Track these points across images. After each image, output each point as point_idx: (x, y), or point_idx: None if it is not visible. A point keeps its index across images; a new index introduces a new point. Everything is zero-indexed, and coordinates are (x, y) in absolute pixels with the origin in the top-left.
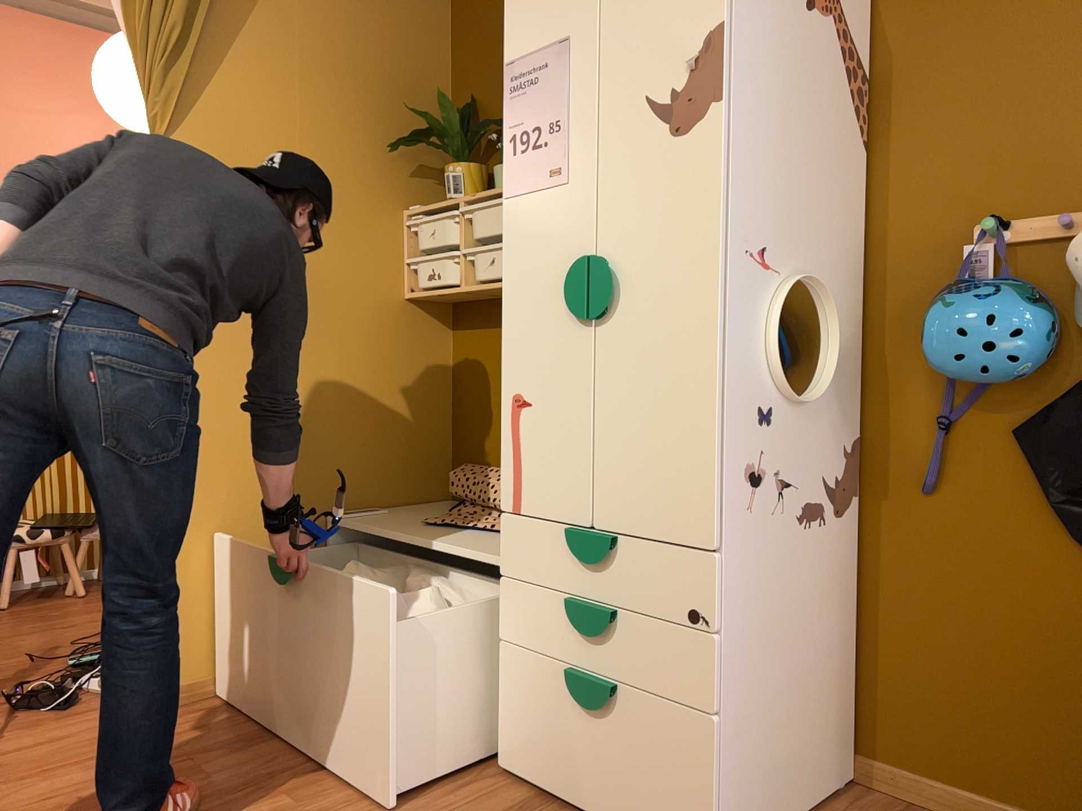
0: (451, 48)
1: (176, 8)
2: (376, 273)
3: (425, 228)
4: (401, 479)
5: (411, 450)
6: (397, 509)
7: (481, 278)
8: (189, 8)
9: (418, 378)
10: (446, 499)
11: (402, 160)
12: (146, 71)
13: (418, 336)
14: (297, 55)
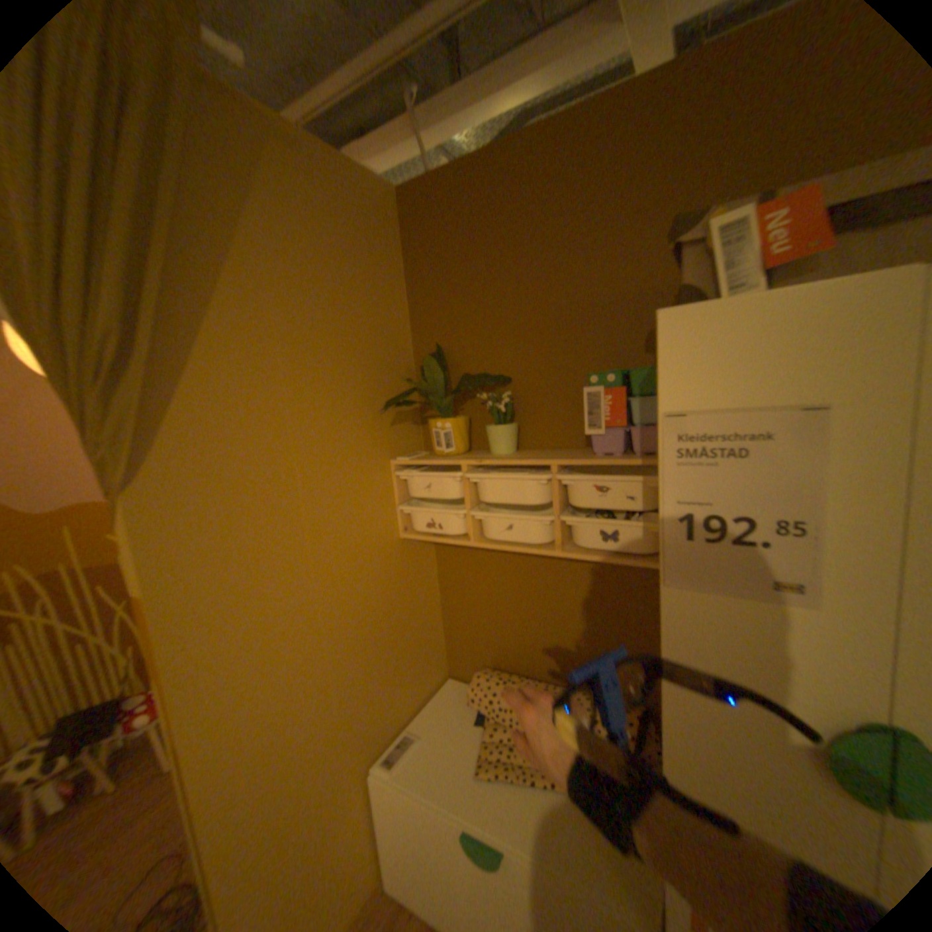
0: (406, 293)
1: (101, 306)
2: (378, 528)
3: (420, 481)
4: (417, 686)
5: (420, 658)
6: (424, 723)
7: (497, 540)
8: (121, 302)
9: (419, 597)
10: (446, 678)
11: (383, 413)
12: (69, 397)
13: (414, 563)
14: (273, 331)
